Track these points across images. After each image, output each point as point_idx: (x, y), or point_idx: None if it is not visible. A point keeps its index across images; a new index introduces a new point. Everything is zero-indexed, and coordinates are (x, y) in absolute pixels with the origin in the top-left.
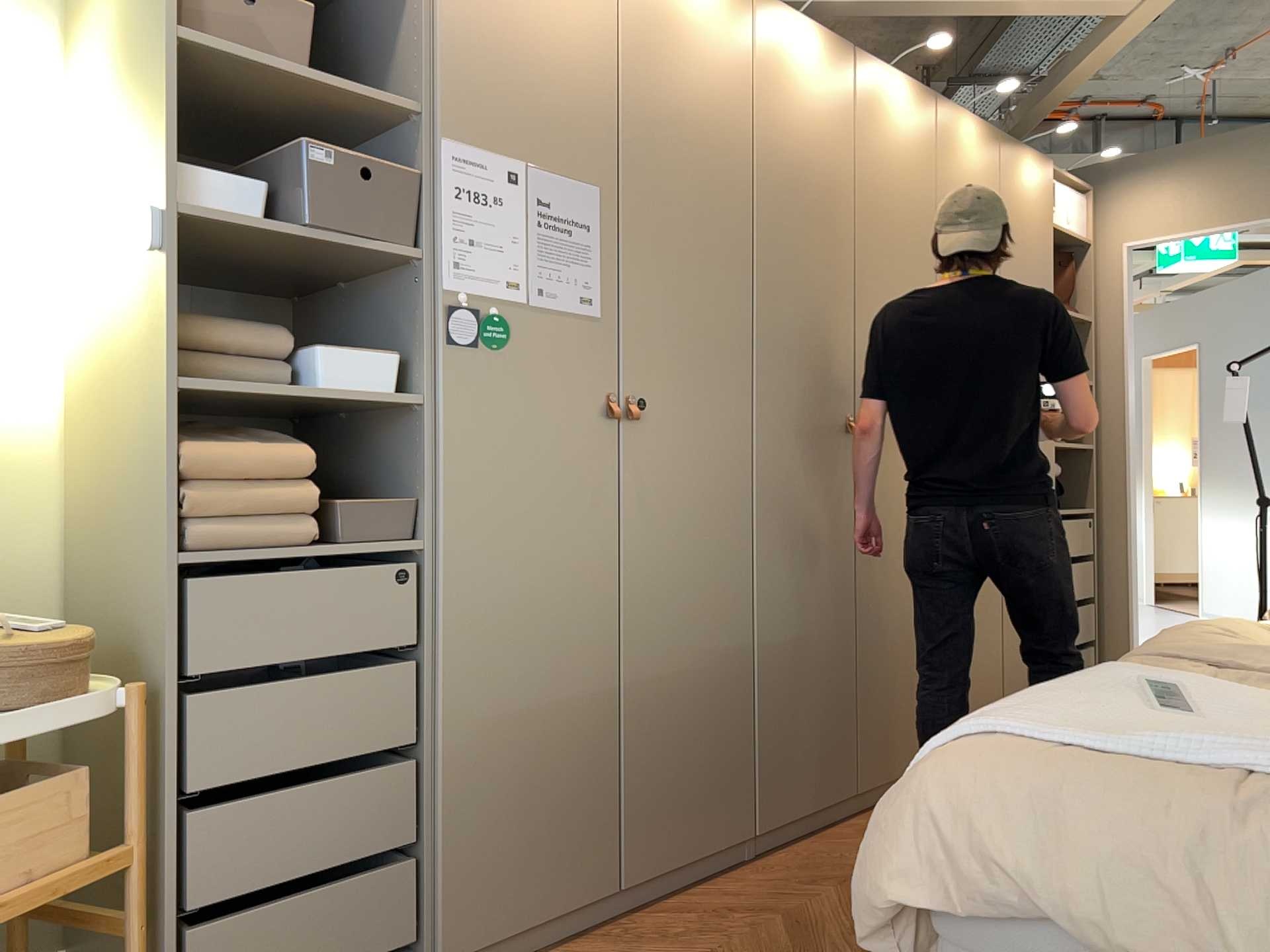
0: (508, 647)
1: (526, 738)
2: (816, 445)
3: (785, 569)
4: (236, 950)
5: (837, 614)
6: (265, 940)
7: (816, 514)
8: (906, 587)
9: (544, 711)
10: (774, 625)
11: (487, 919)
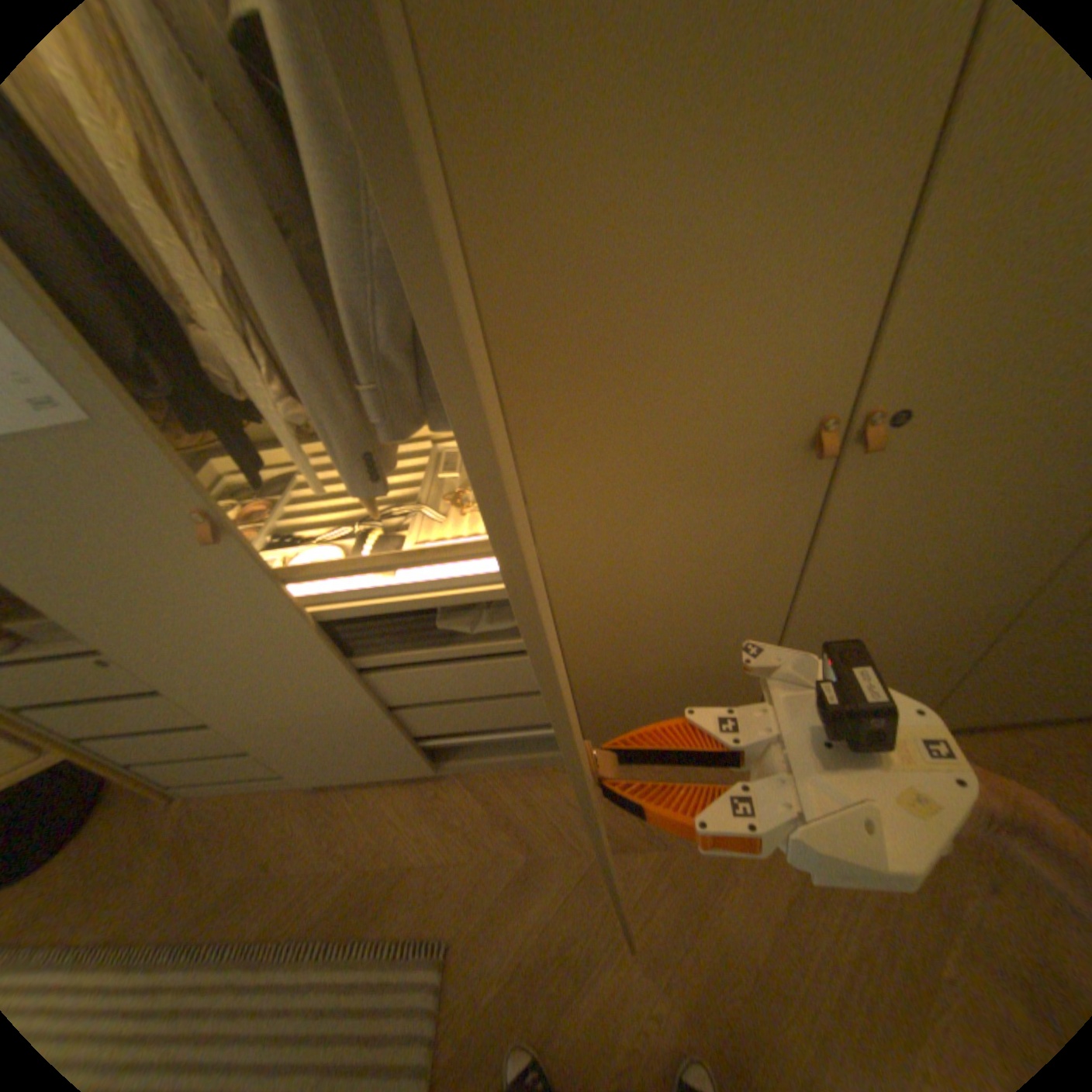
0: (235, 696)
1: (295, 729)
2: (690, 492)
3: (612, 629)
4: (166, 774)
5: (723, 655)
6: (180, 773)
7: (685, 574)
8: (913, 621)
9: (303, 719)
10: (595, 668)
11: (322, 780)
